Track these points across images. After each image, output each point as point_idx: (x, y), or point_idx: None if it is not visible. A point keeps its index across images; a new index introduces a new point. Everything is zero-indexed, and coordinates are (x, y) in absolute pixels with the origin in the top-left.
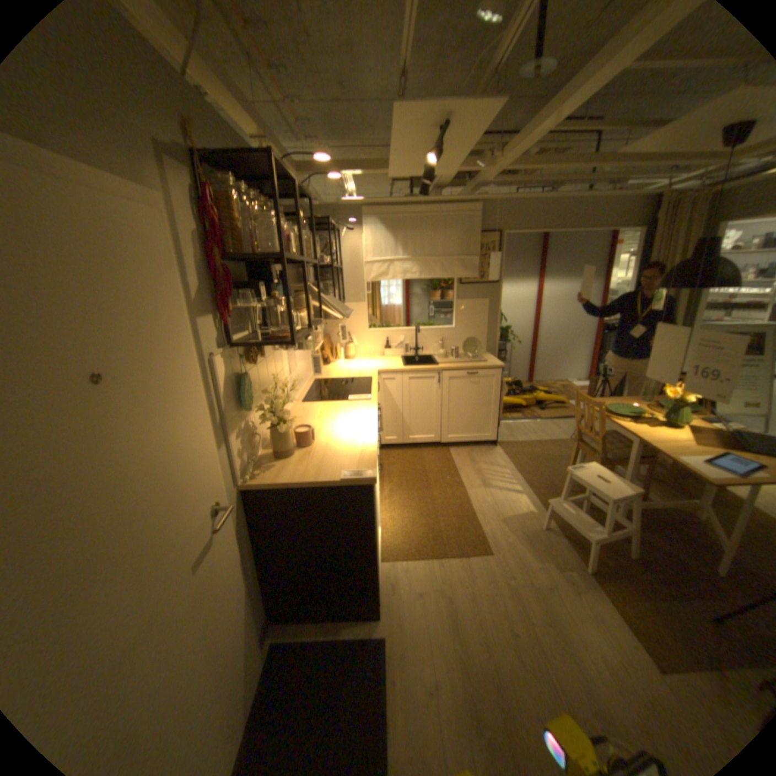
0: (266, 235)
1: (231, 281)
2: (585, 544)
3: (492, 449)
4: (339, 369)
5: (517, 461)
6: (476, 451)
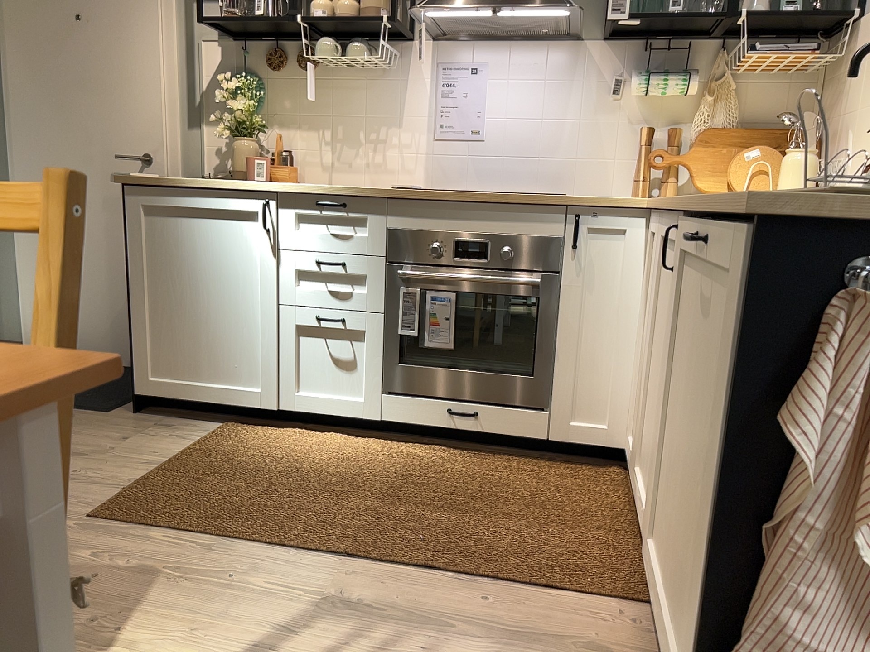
0: None
1: None
2: None
3: None
4: None
5: None
6: None
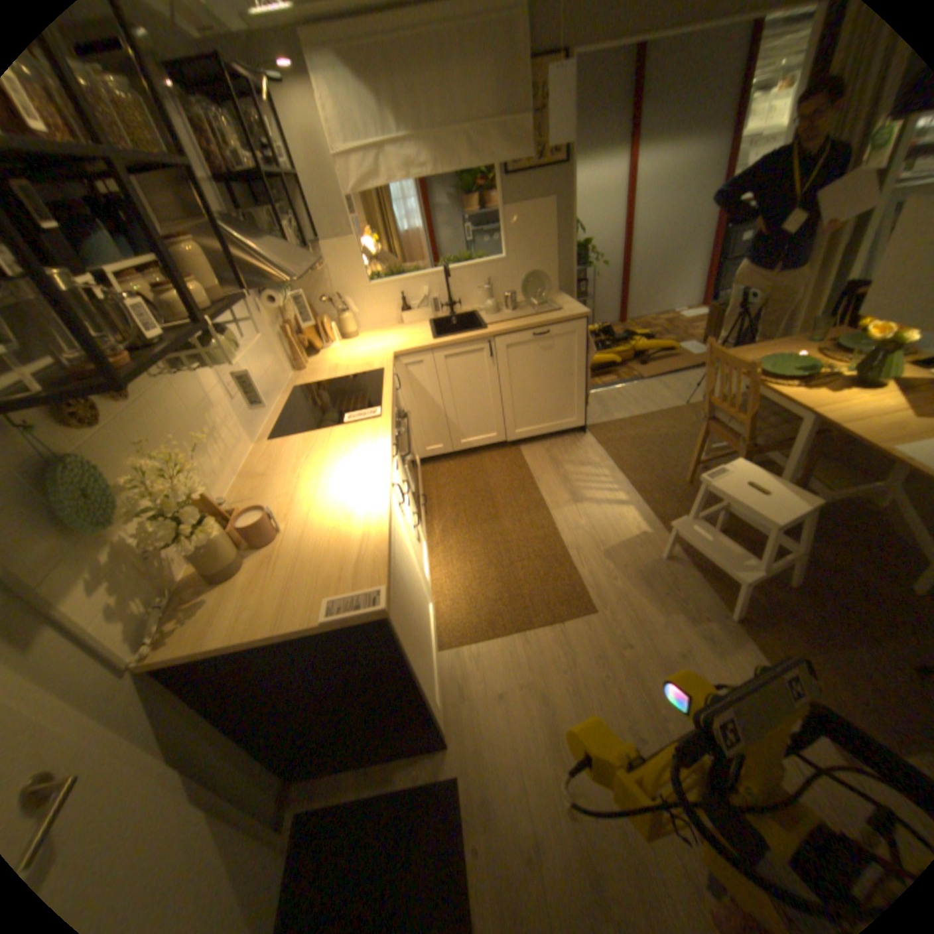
0: None
1: None
2: (724, 574)
3: (579, 438)
4: (333, 361)
5: (615, 453)
6: (558, 446)
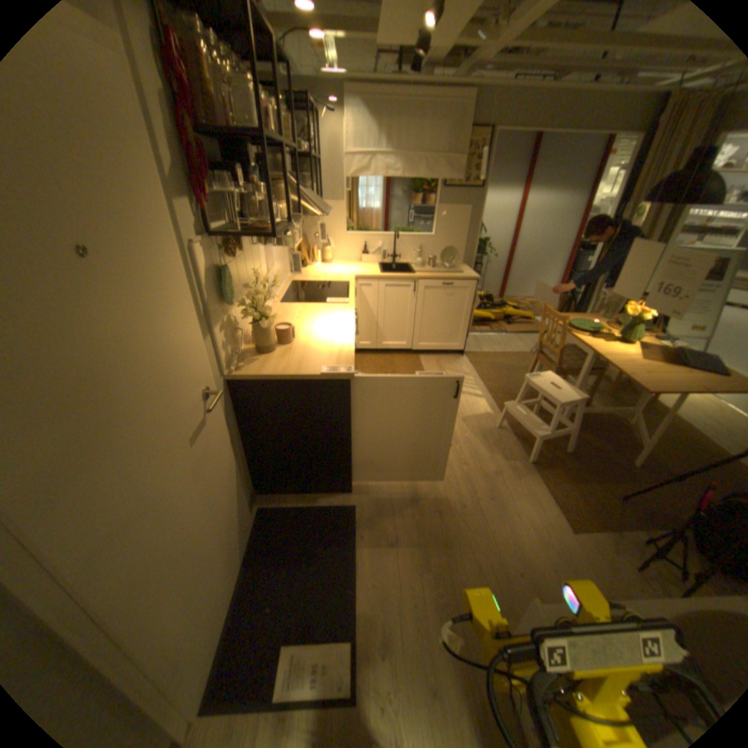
0: (242, 106)
1: (205, 160)
2: (531, 439)
3: (459, 357)
4: (317, 272)
5: (481, 369)
6: (445, 359)
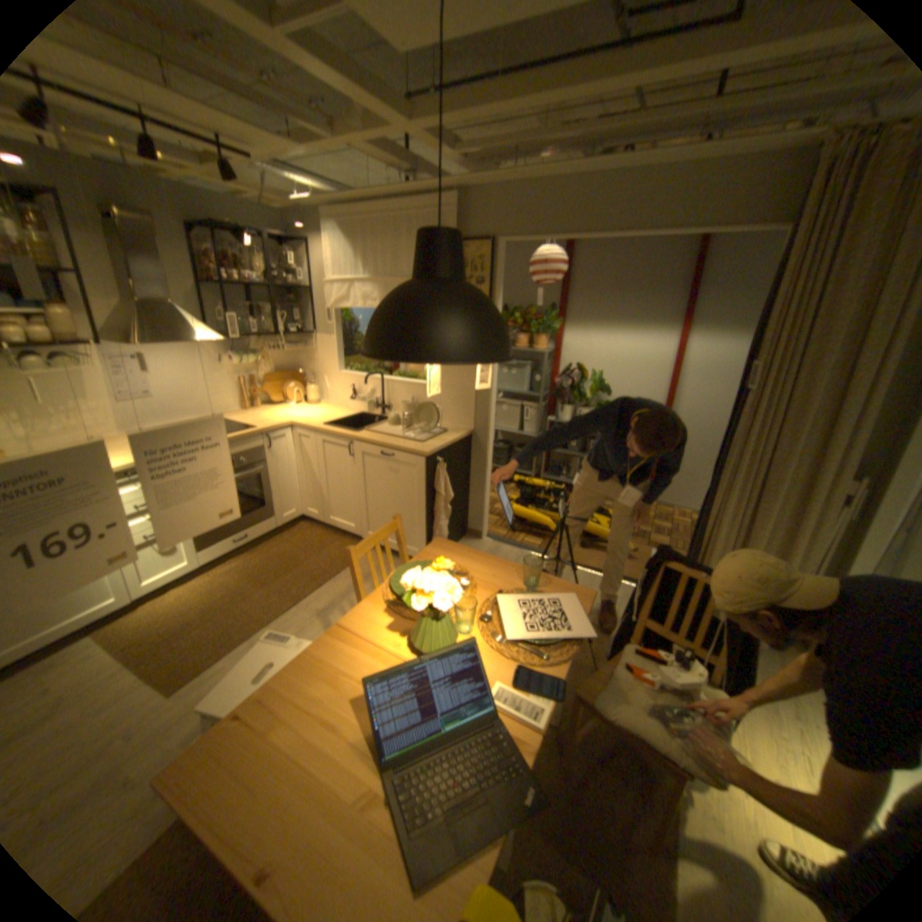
0: None
1: None
2: None
3: None
4: (268, 412)
5: None
6: None
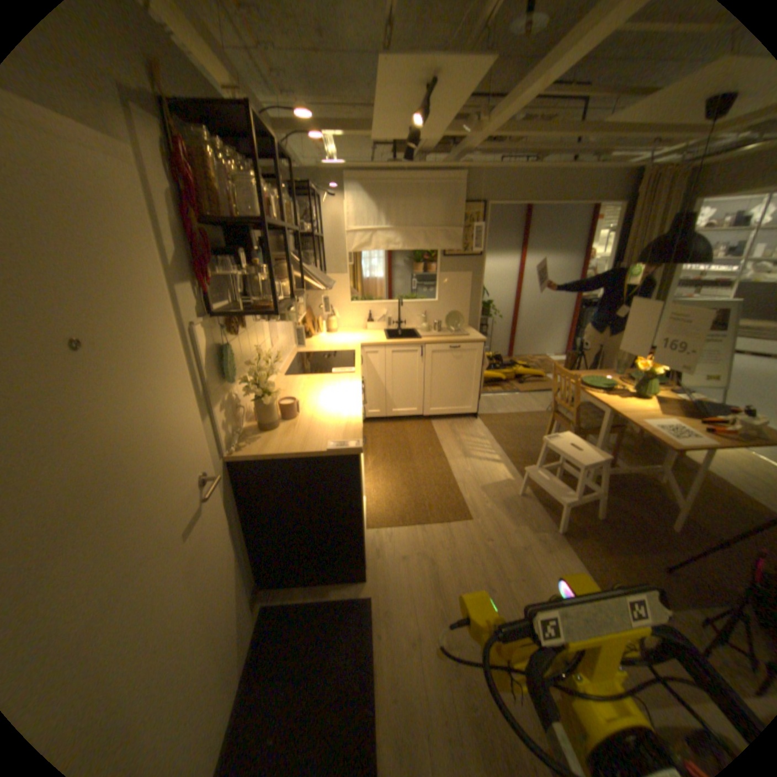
0: (245, 197)
1: (209, 246)
2: (558, 507)
3: (473, 420)
4: (322, 342)
5: (496, 432)
6: (458, 423)
